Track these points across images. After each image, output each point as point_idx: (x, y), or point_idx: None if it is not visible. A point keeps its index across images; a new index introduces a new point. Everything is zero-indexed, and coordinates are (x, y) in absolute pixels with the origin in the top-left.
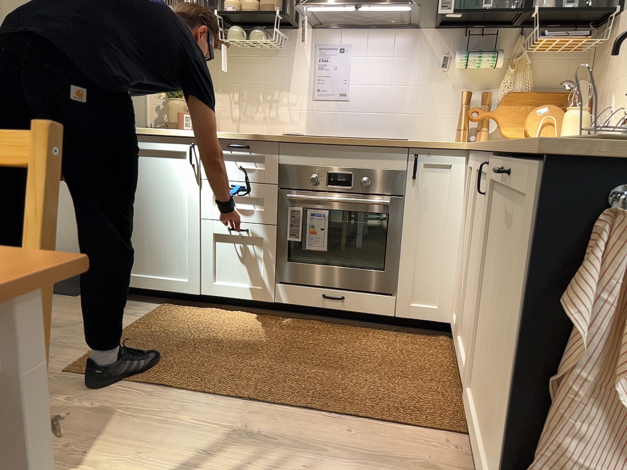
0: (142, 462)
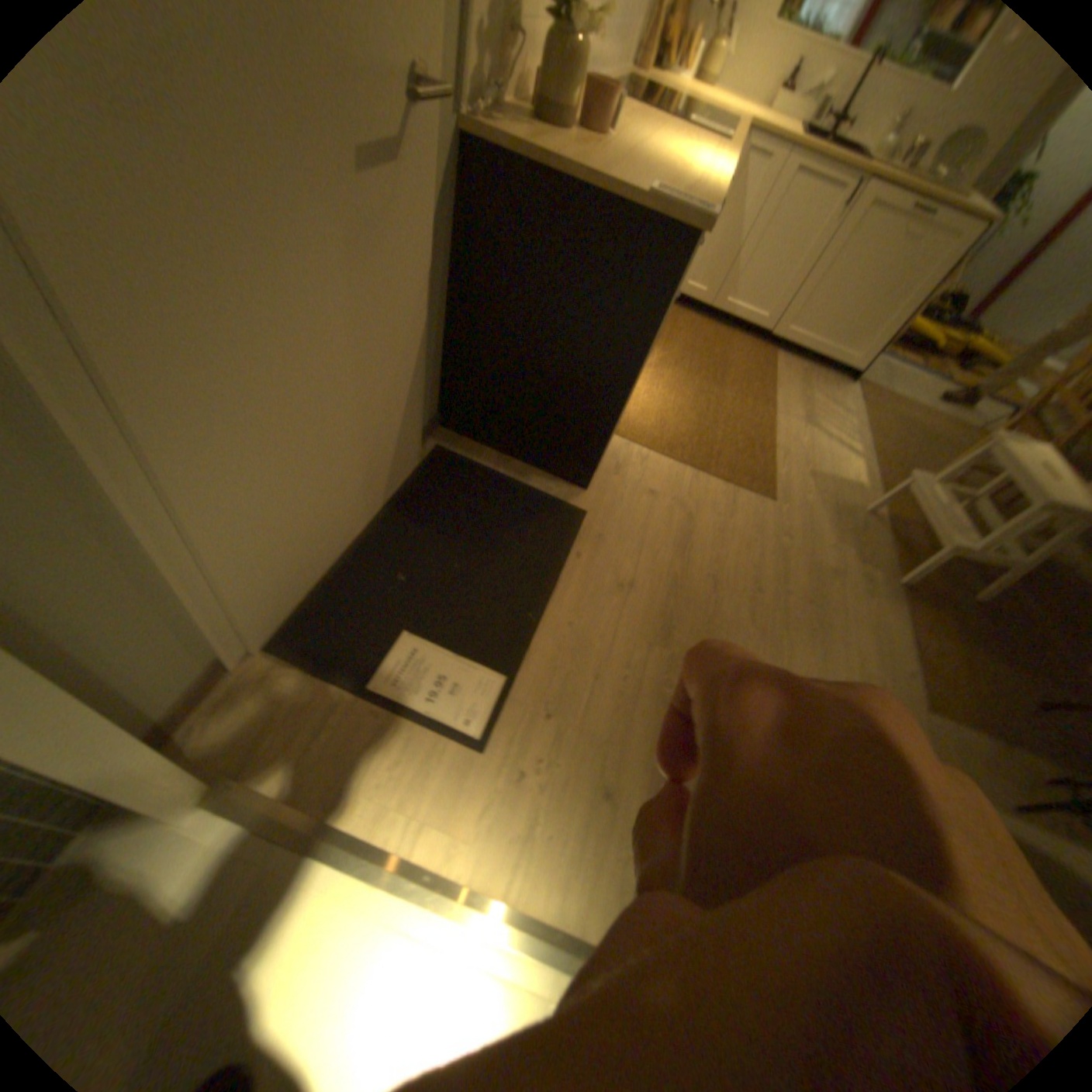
0: (845, 458)
